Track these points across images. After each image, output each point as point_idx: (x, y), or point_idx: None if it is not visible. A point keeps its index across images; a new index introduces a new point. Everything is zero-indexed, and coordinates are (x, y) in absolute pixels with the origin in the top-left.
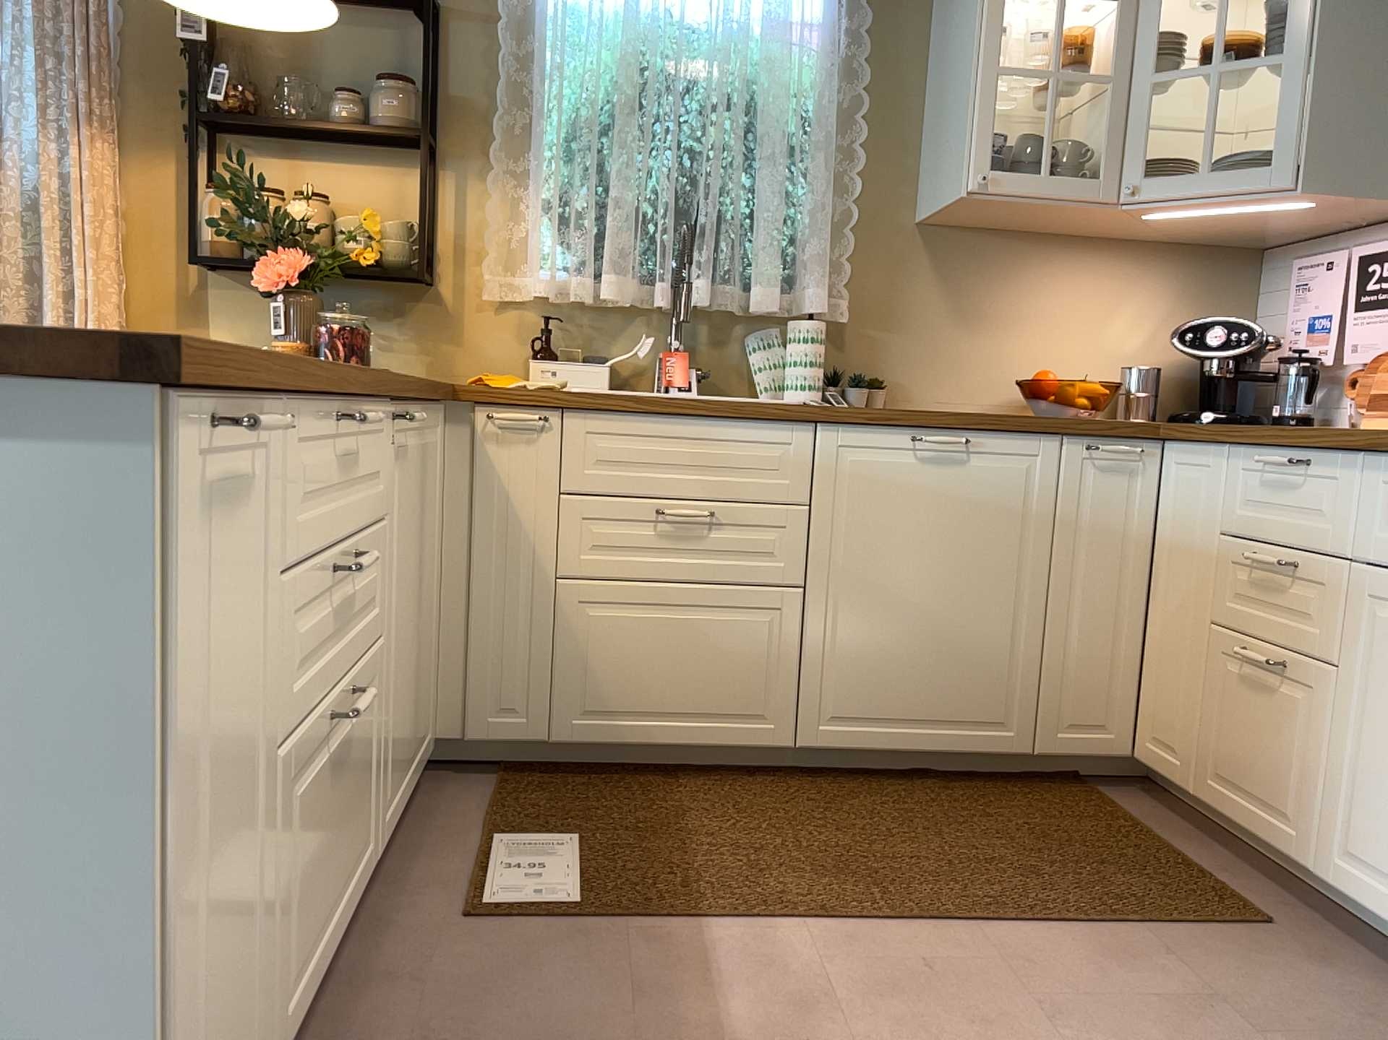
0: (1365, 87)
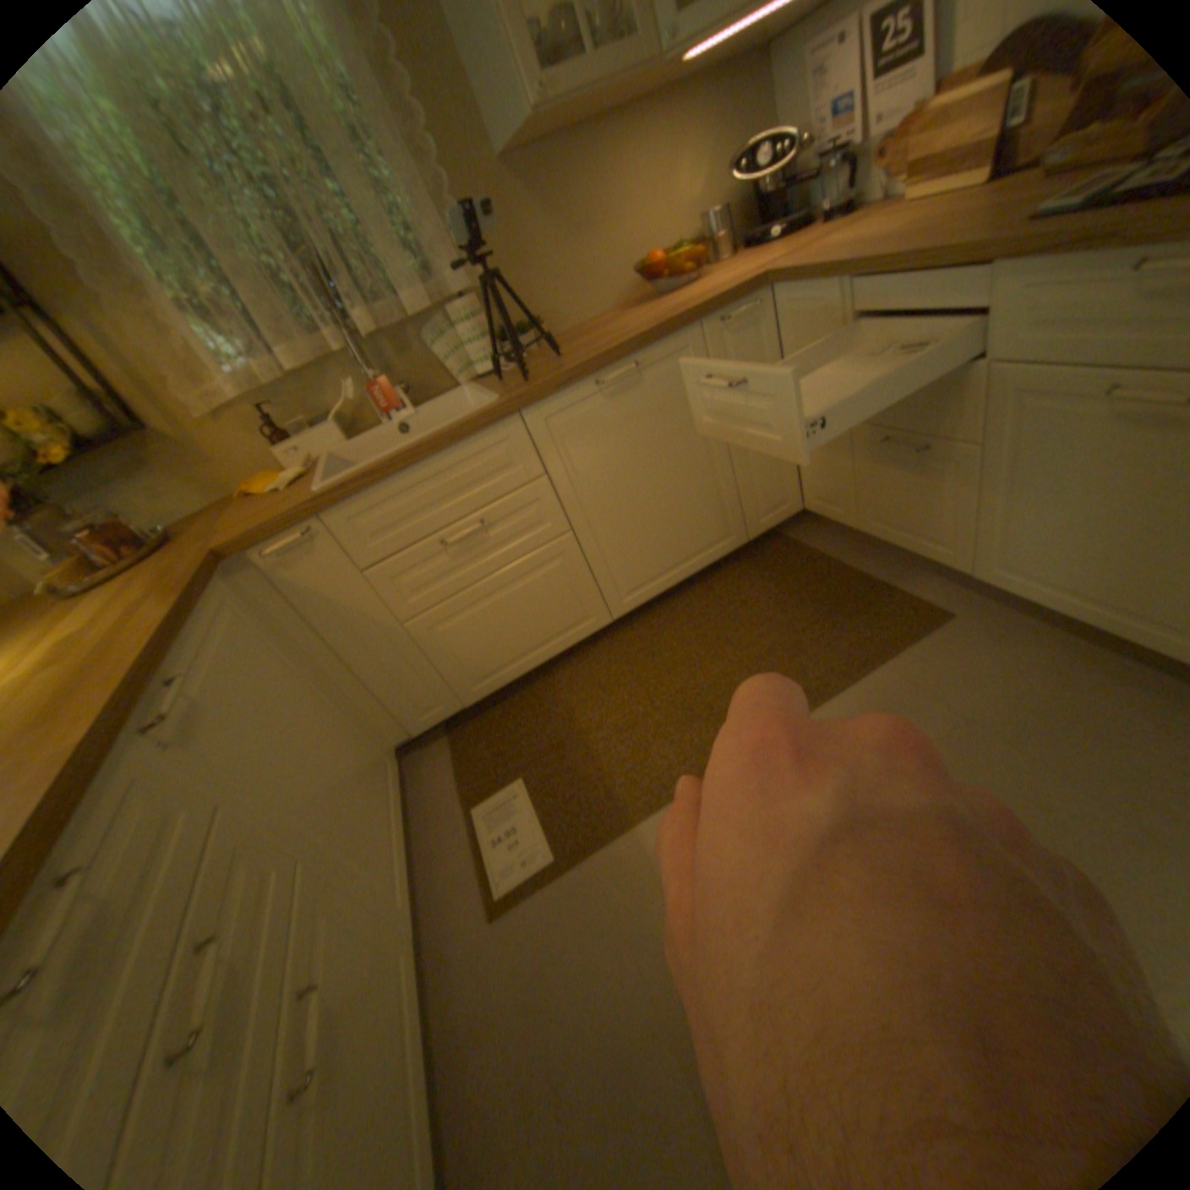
0: None
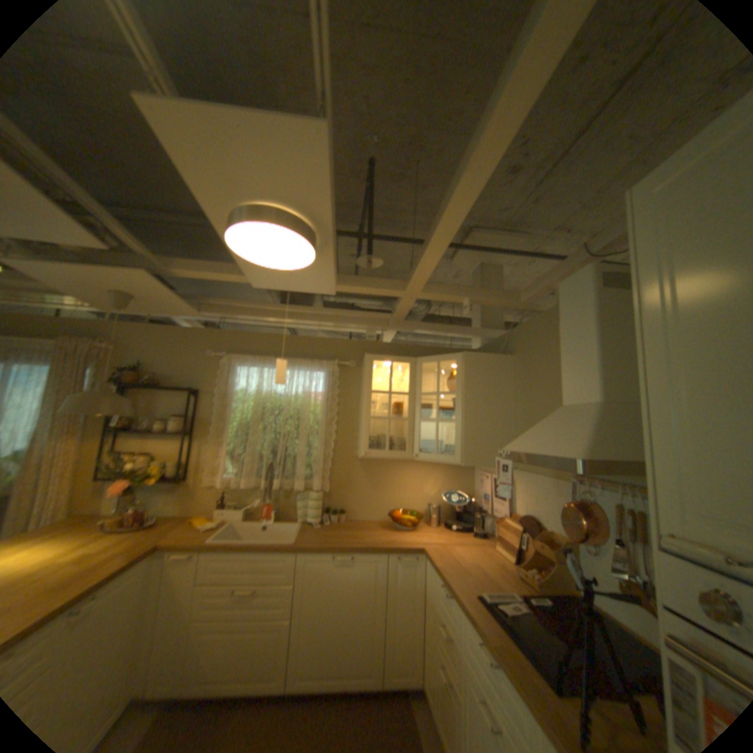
0: (481, 432)
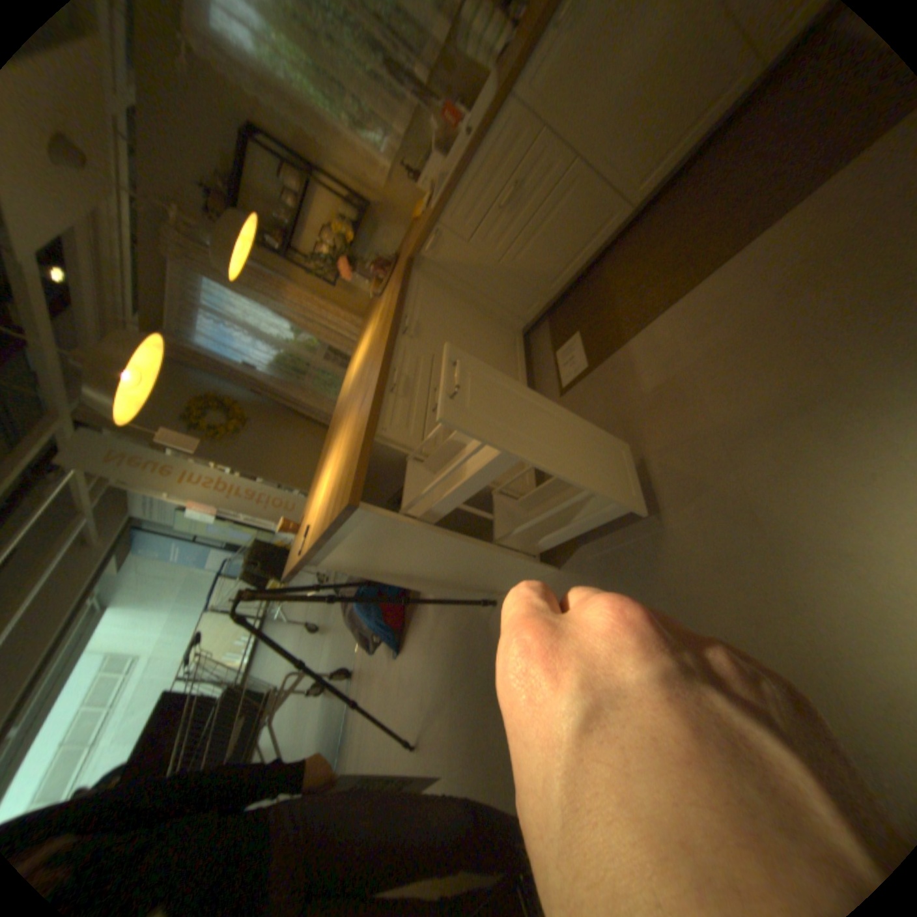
0: None
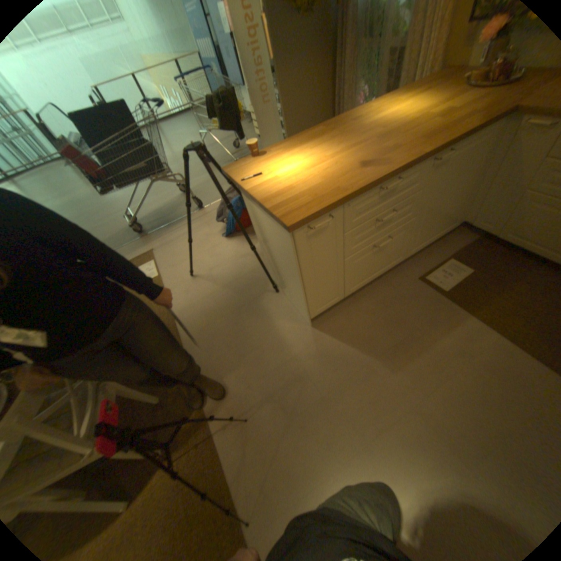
0: None
